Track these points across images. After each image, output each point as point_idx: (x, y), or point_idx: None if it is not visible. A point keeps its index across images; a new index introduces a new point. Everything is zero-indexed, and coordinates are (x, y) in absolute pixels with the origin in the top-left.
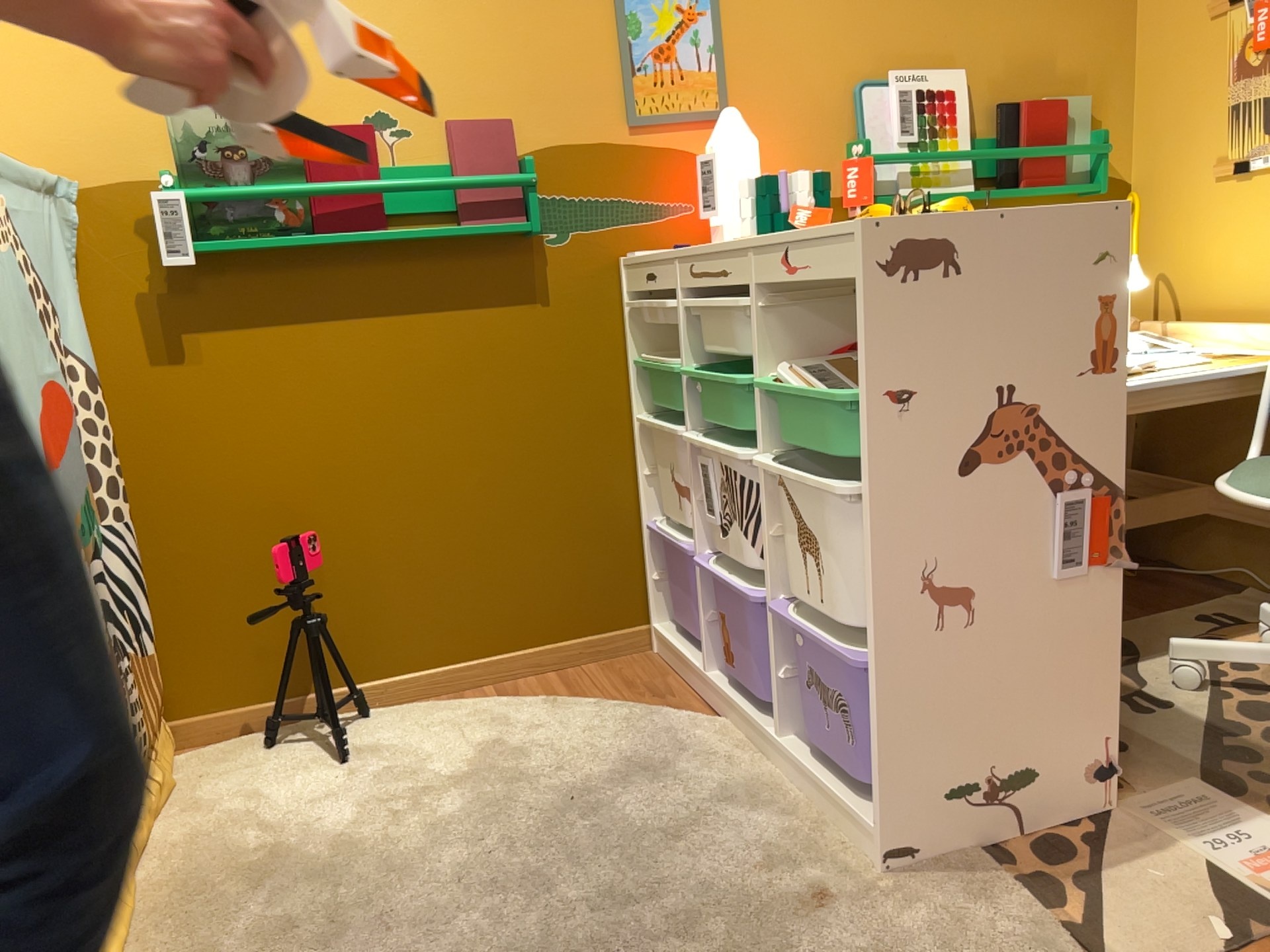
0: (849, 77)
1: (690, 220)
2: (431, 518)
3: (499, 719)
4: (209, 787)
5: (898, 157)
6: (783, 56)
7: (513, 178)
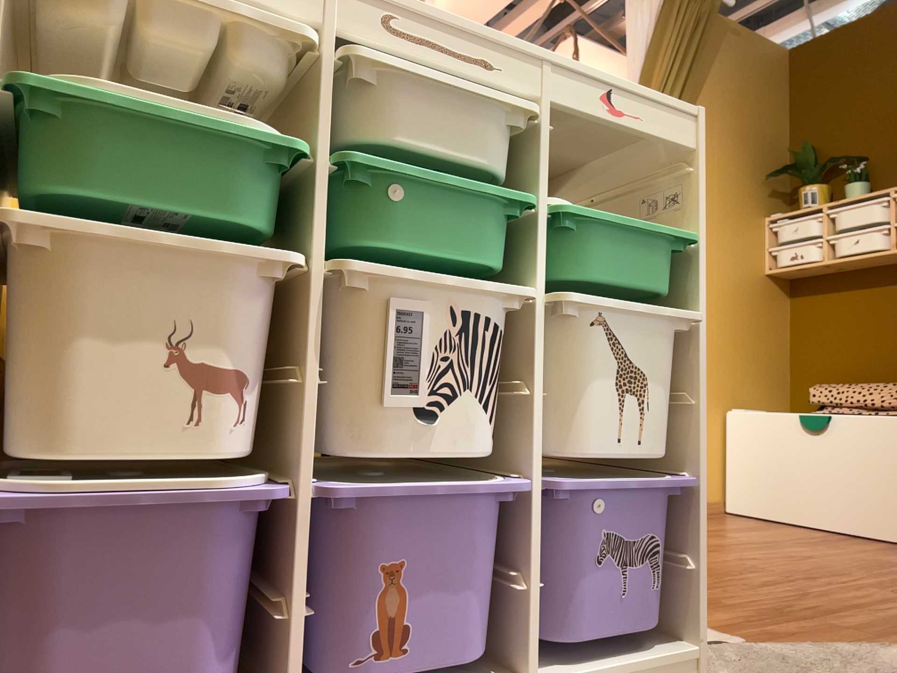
0: None
1: None
2: None
3: None
4: None
5: None
6: None
7: None
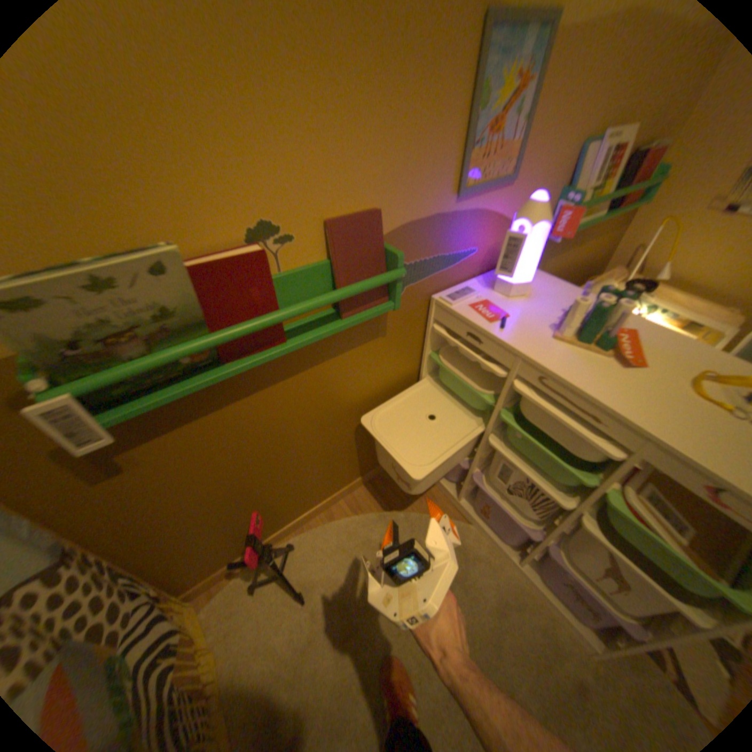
0: (586, 131)
1: (473, 258)
2: (314, 460)
3: (366, 541)
4: (237, 647)
5: (596, 202)
6: (563, 115)
7: (391, 277)
